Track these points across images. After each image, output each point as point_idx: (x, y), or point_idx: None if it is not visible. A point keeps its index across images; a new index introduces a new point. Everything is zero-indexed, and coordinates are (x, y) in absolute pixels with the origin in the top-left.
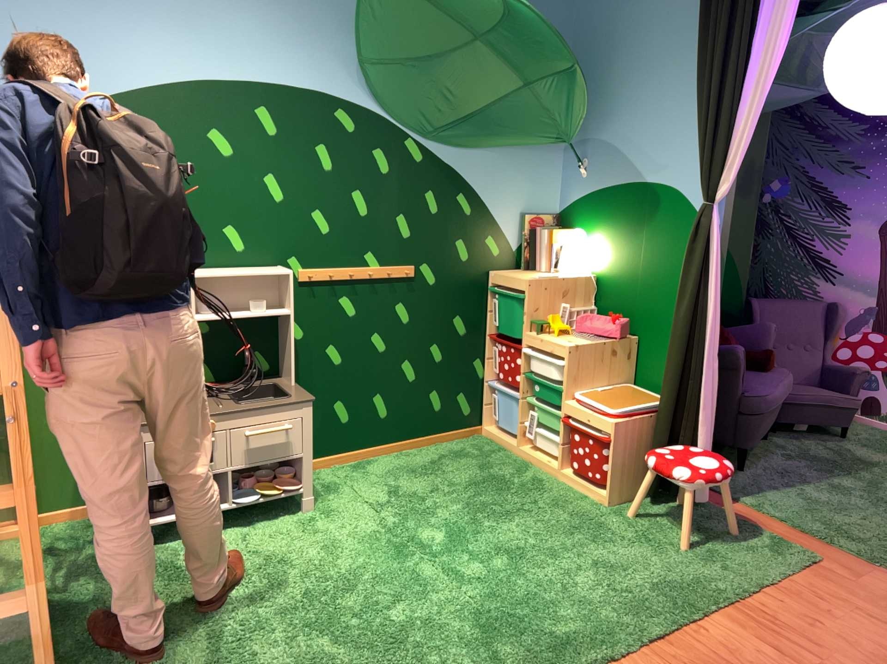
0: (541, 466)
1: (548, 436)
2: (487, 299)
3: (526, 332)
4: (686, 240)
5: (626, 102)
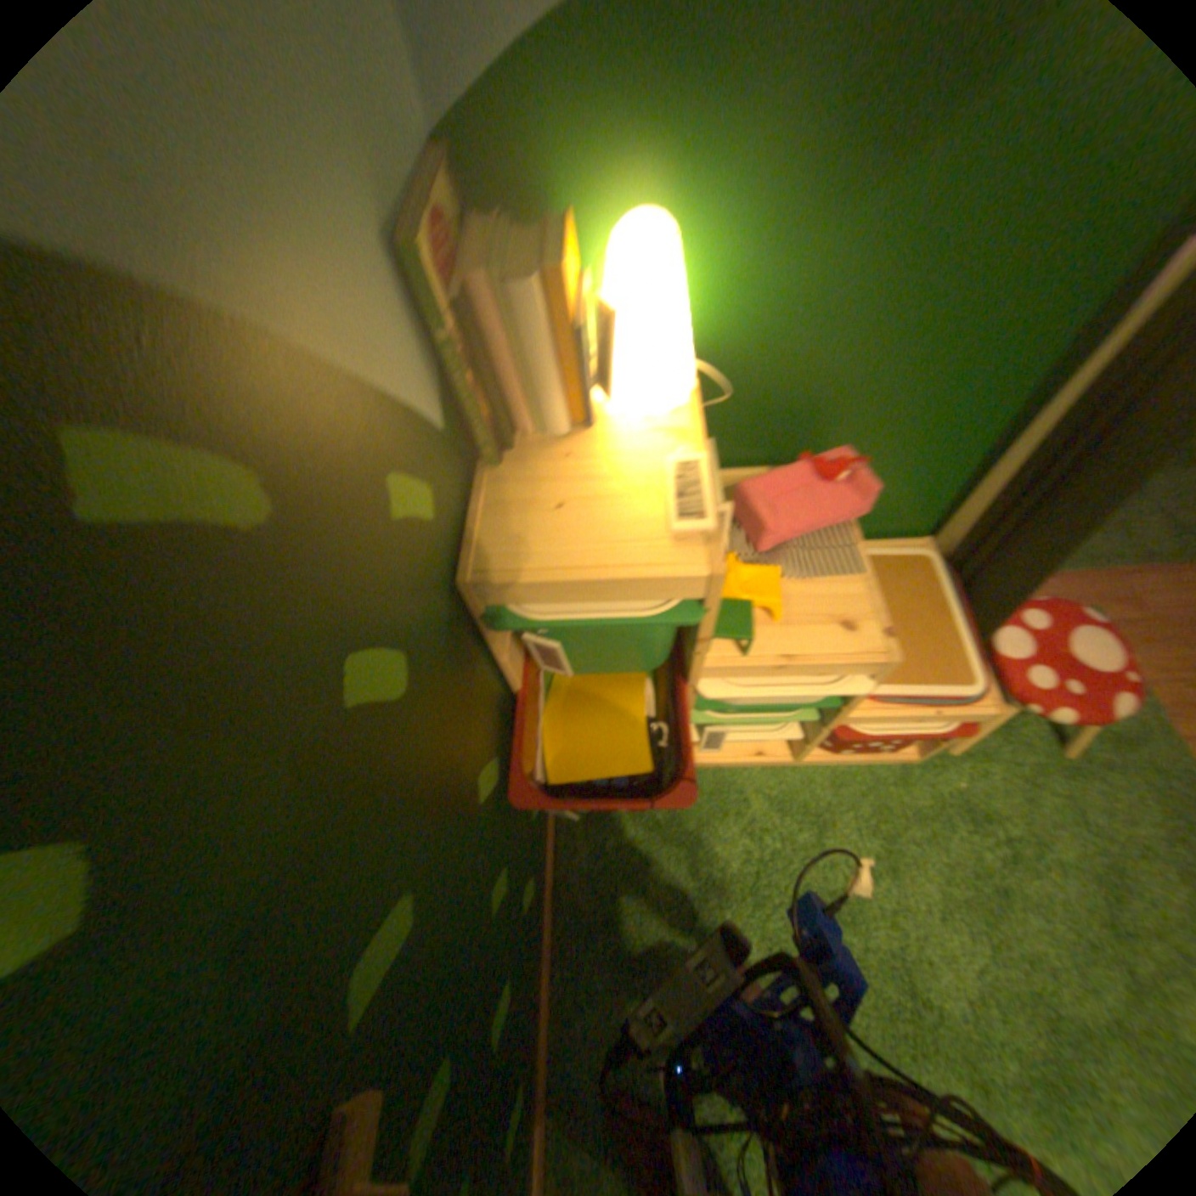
0: (754, 764)
1: (764, 734)
2: (490, 636)
3: (713, 658)
4: None
5: None
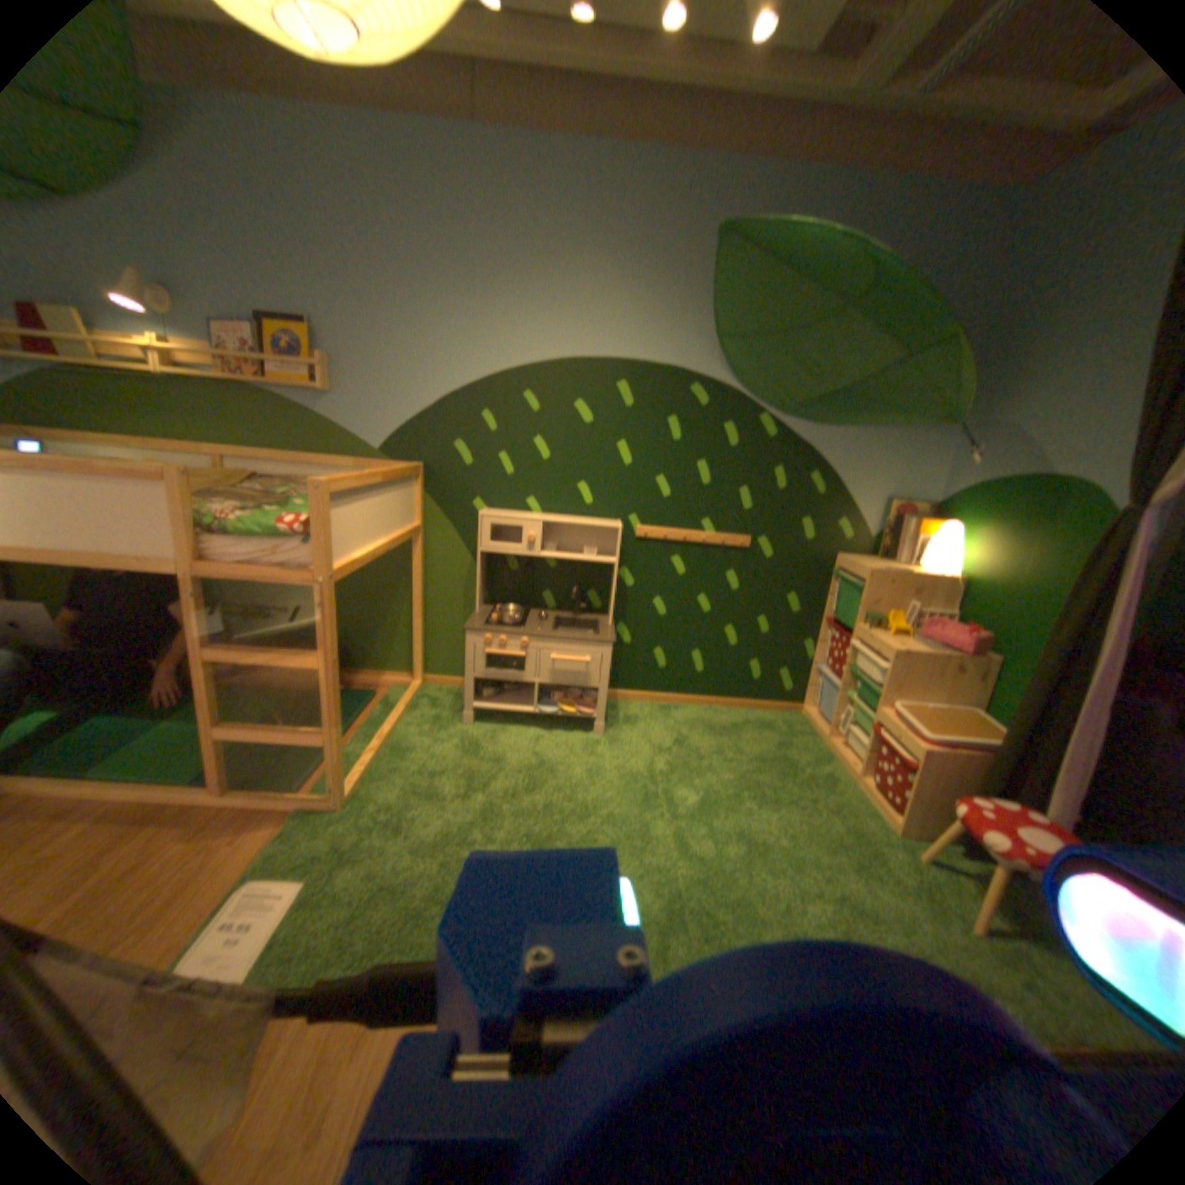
0: (843, 767)
1: (857, 739)
2: (827, 580)
3: (856, 622)
4: (1092, 548)
5: (1052, 366)
